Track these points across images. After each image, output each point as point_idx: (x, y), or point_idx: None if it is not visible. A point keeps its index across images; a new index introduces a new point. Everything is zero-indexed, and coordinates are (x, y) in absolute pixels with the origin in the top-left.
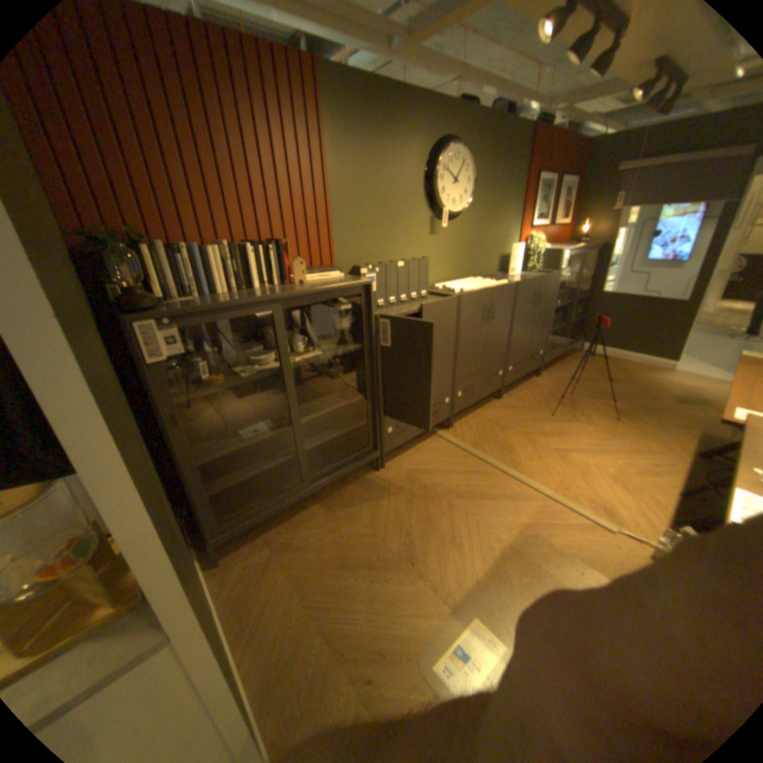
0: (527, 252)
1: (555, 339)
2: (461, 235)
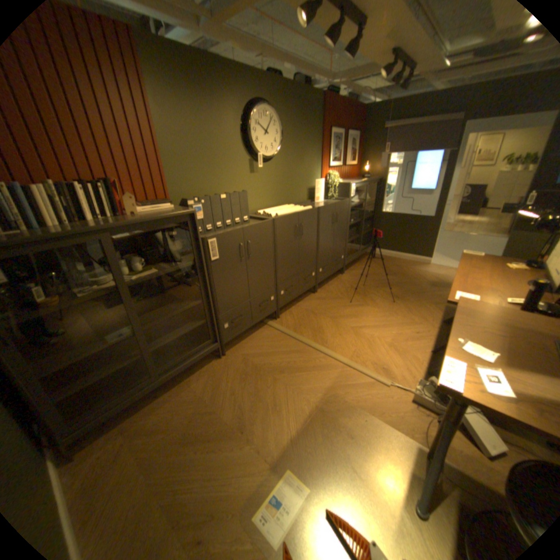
0: (324, 186)
1: (349, 247)
2: (272, 174)
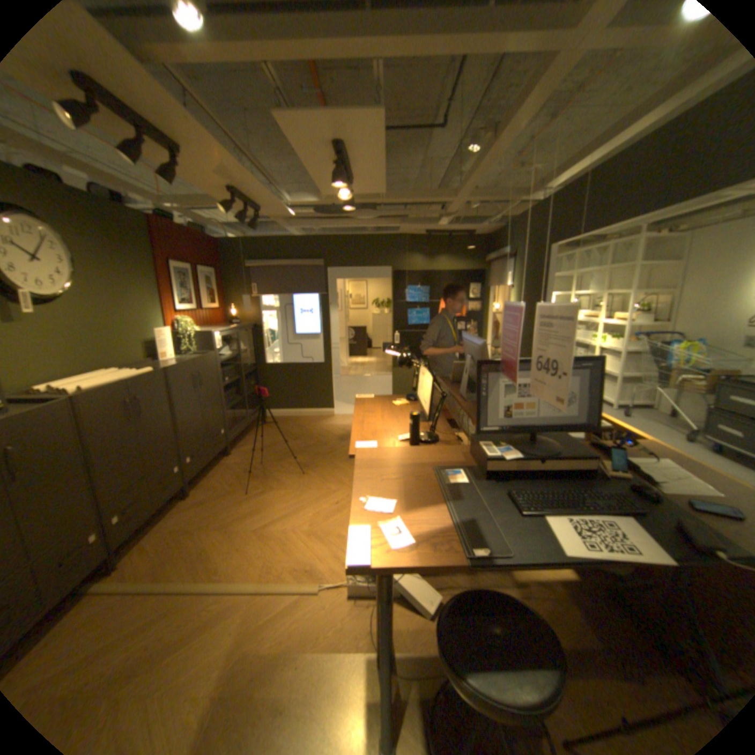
0: (172, 336)
1: (231, 415)
2: (64, 322)
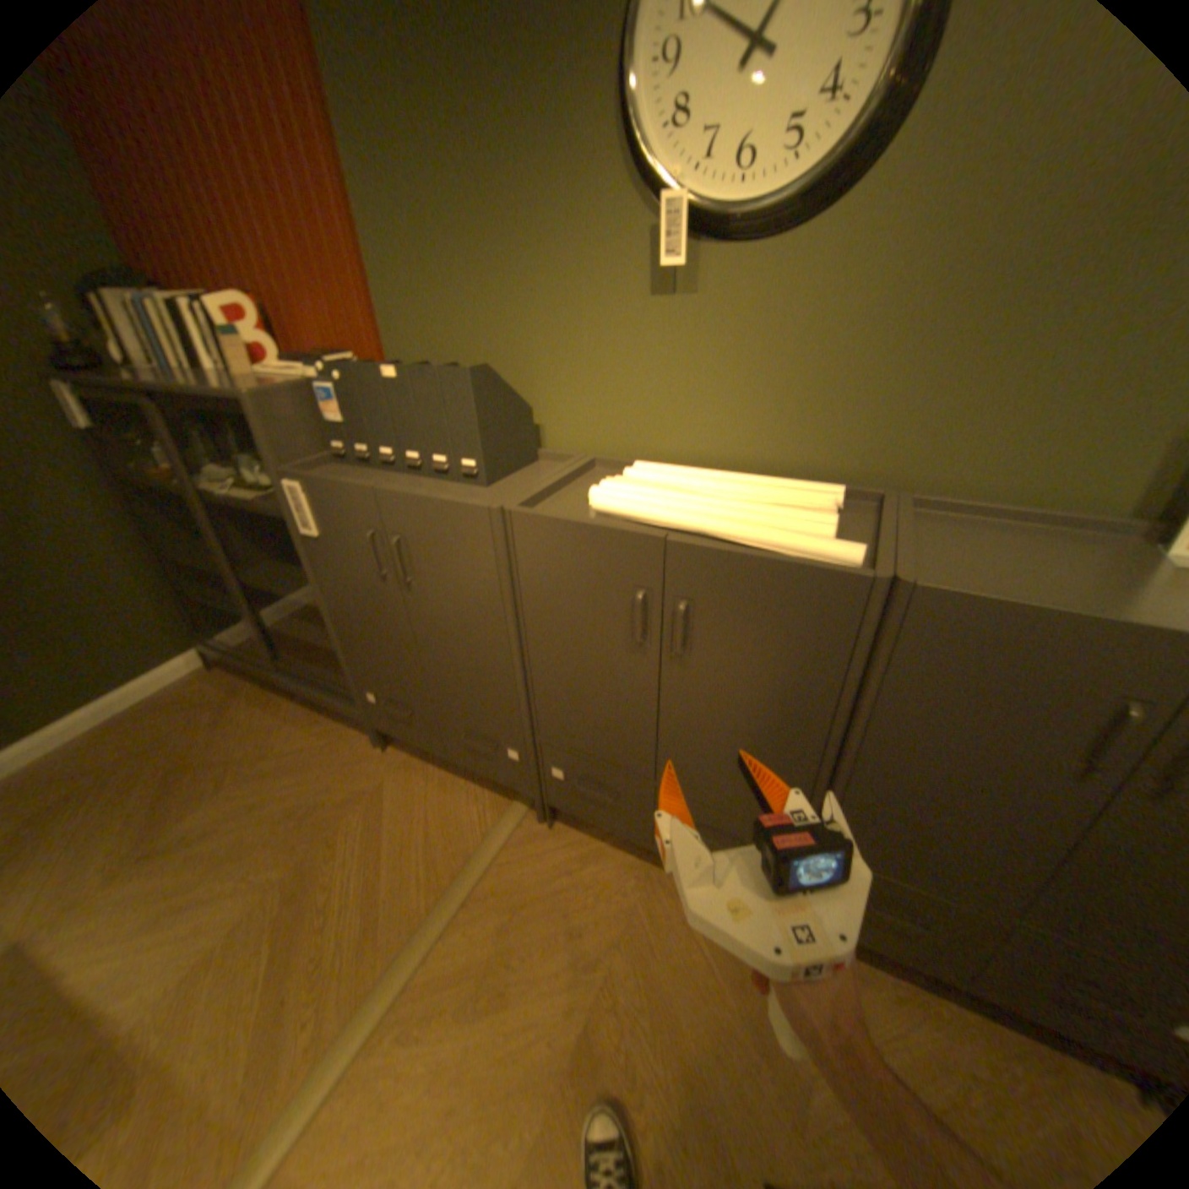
0: None
1: None
2: (804, 301)
